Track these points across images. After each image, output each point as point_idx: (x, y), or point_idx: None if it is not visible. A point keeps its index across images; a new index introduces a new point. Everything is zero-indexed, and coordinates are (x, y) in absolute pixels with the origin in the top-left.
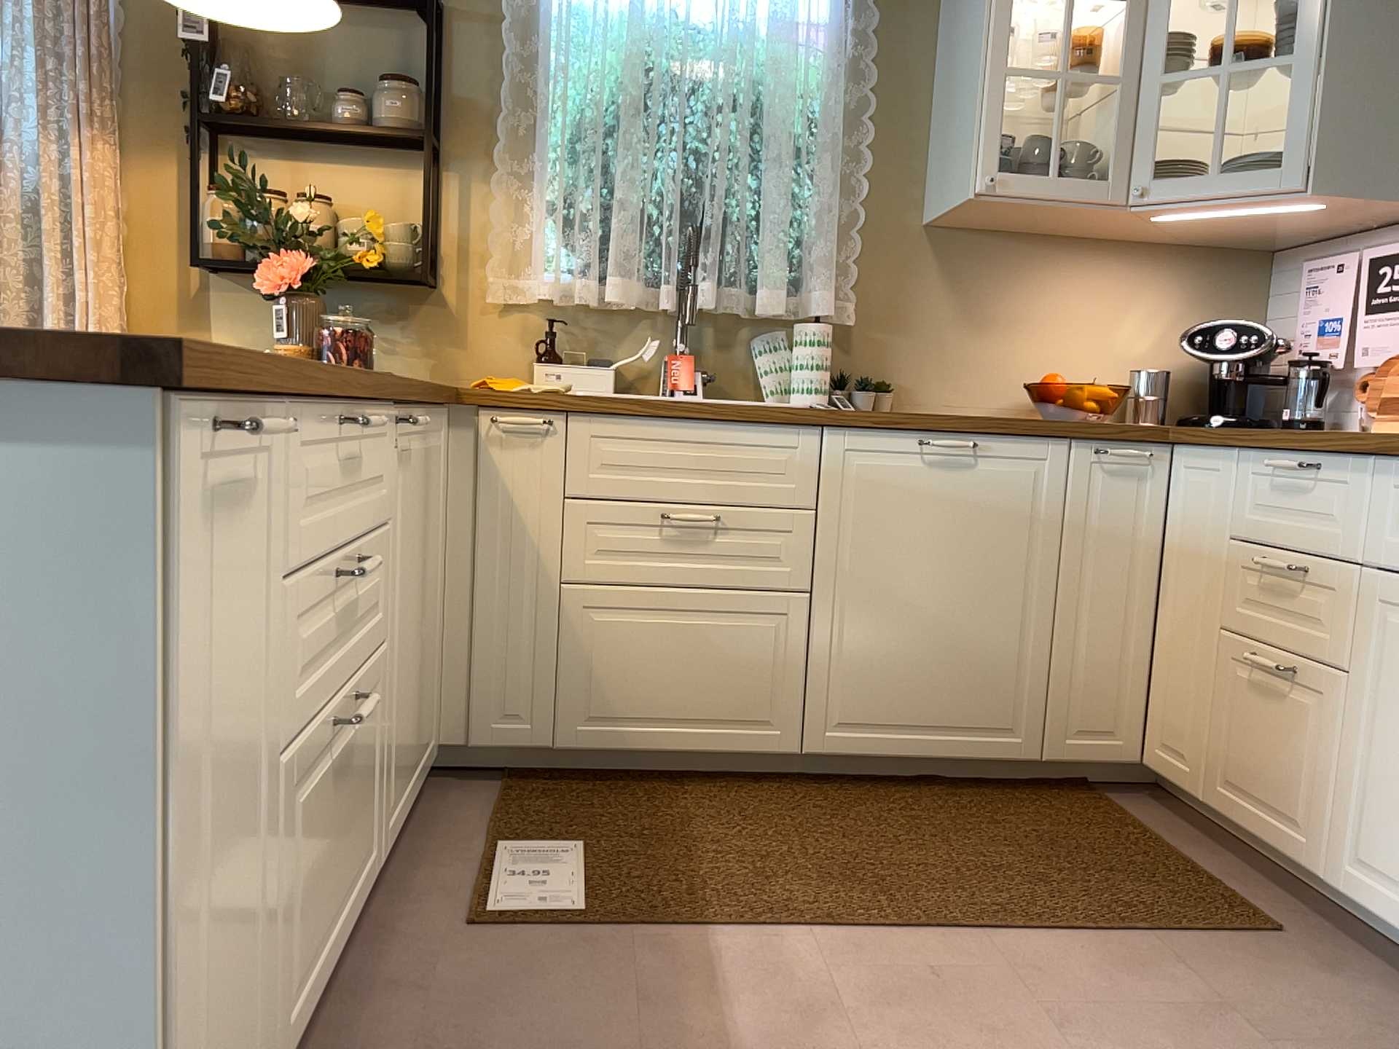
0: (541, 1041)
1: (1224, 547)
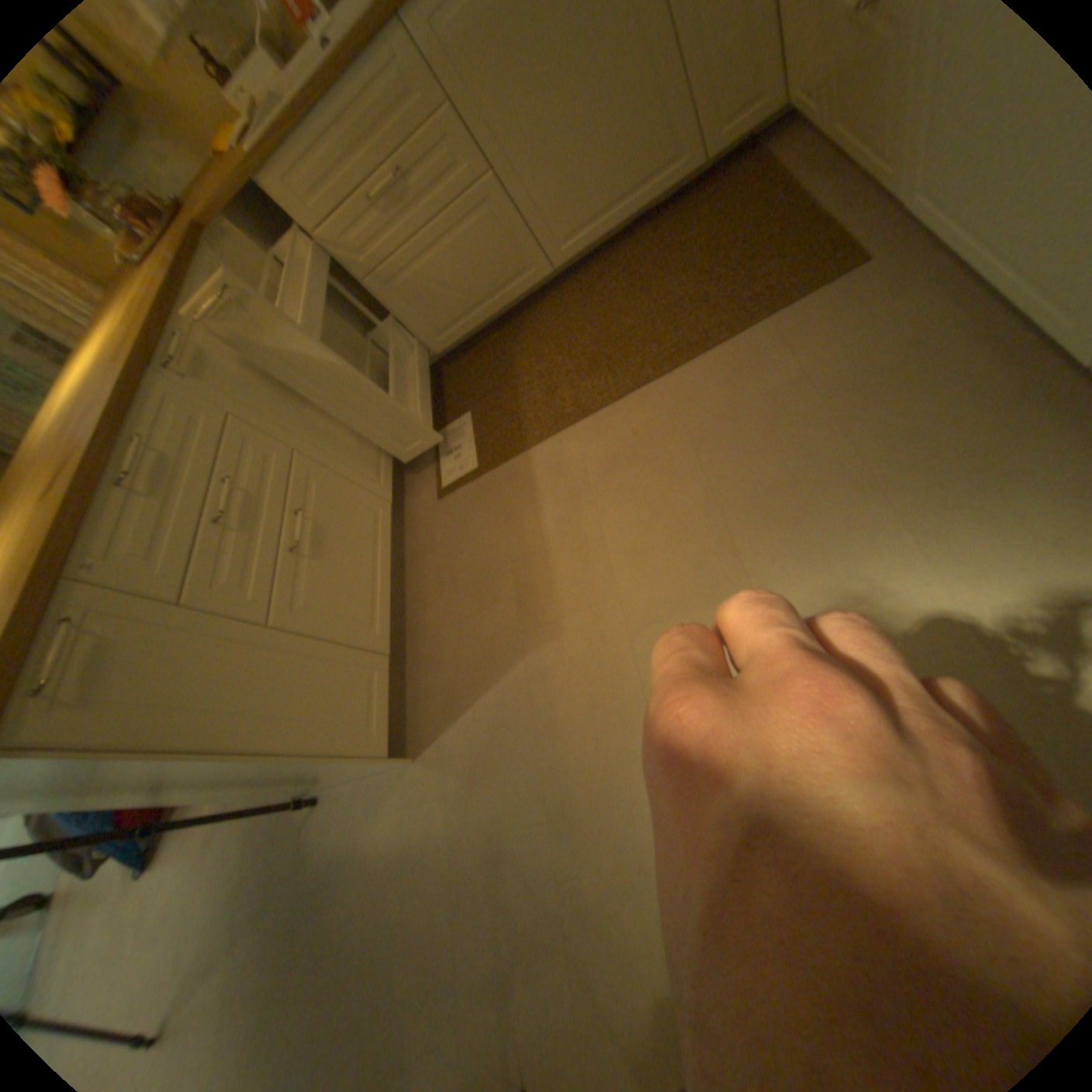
0: (478, 555)
1: None
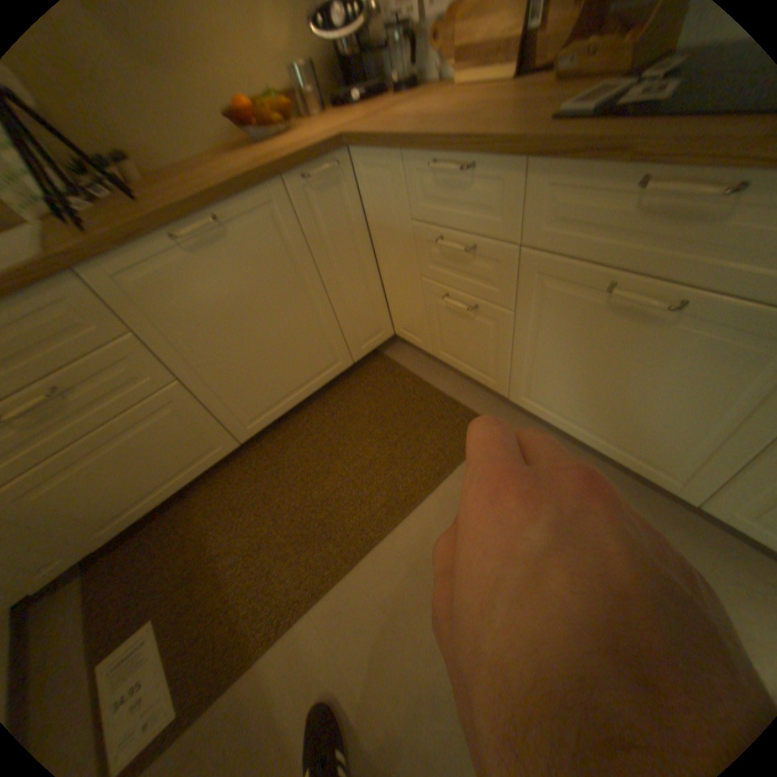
0: None
1: (406, 225)
